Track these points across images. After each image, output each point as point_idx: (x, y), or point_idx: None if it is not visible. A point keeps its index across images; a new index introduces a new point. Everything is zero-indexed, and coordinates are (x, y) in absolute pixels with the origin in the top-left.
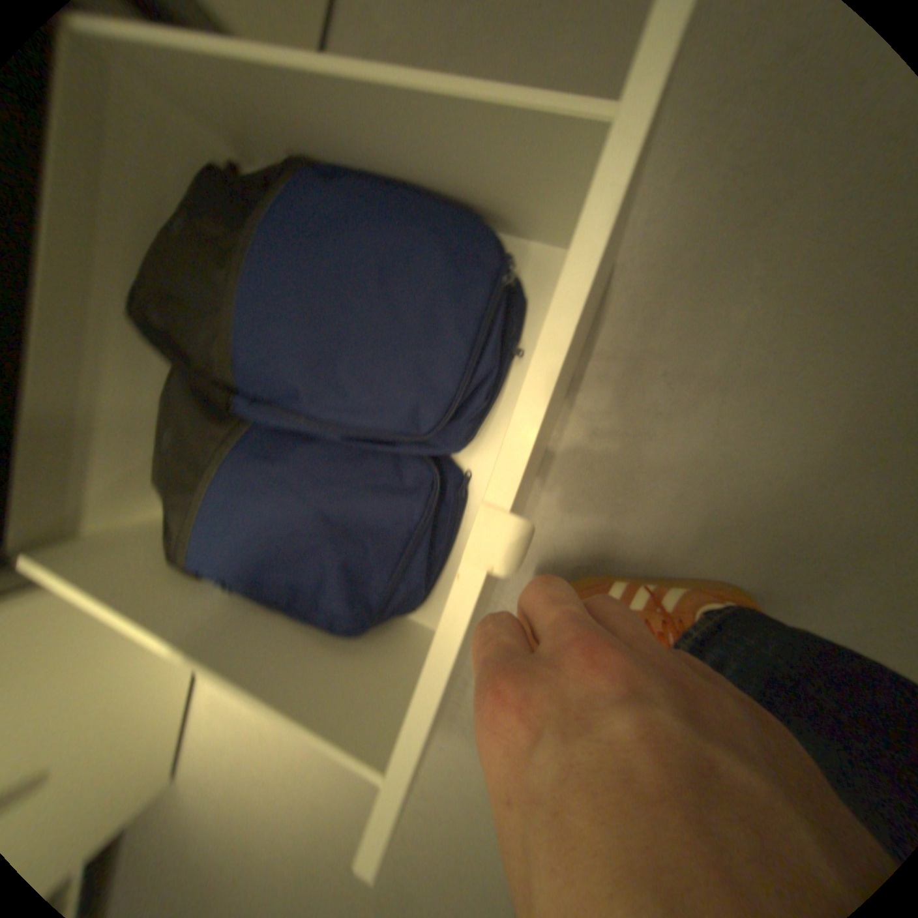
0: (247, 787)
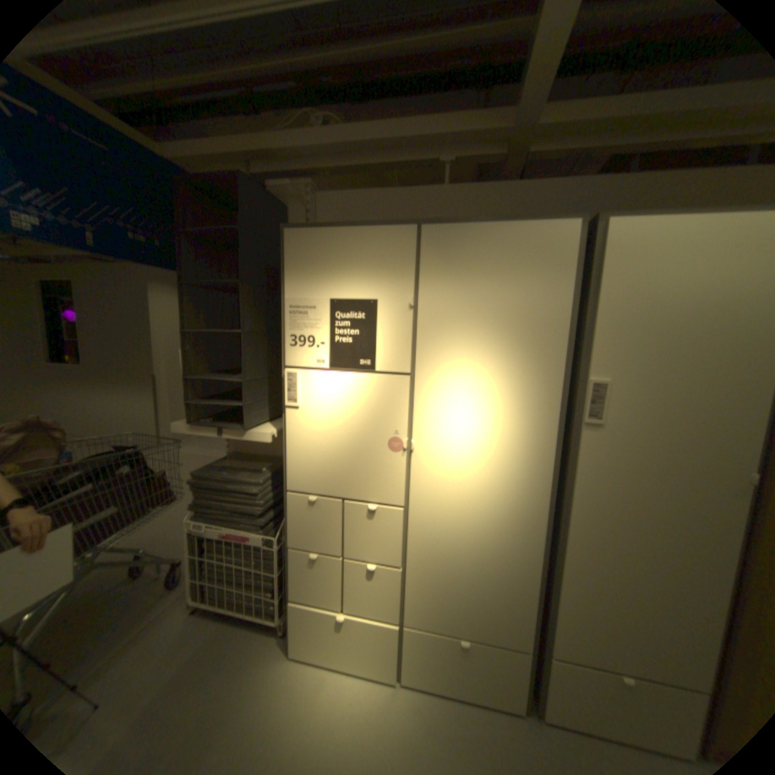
0: (286, 692)
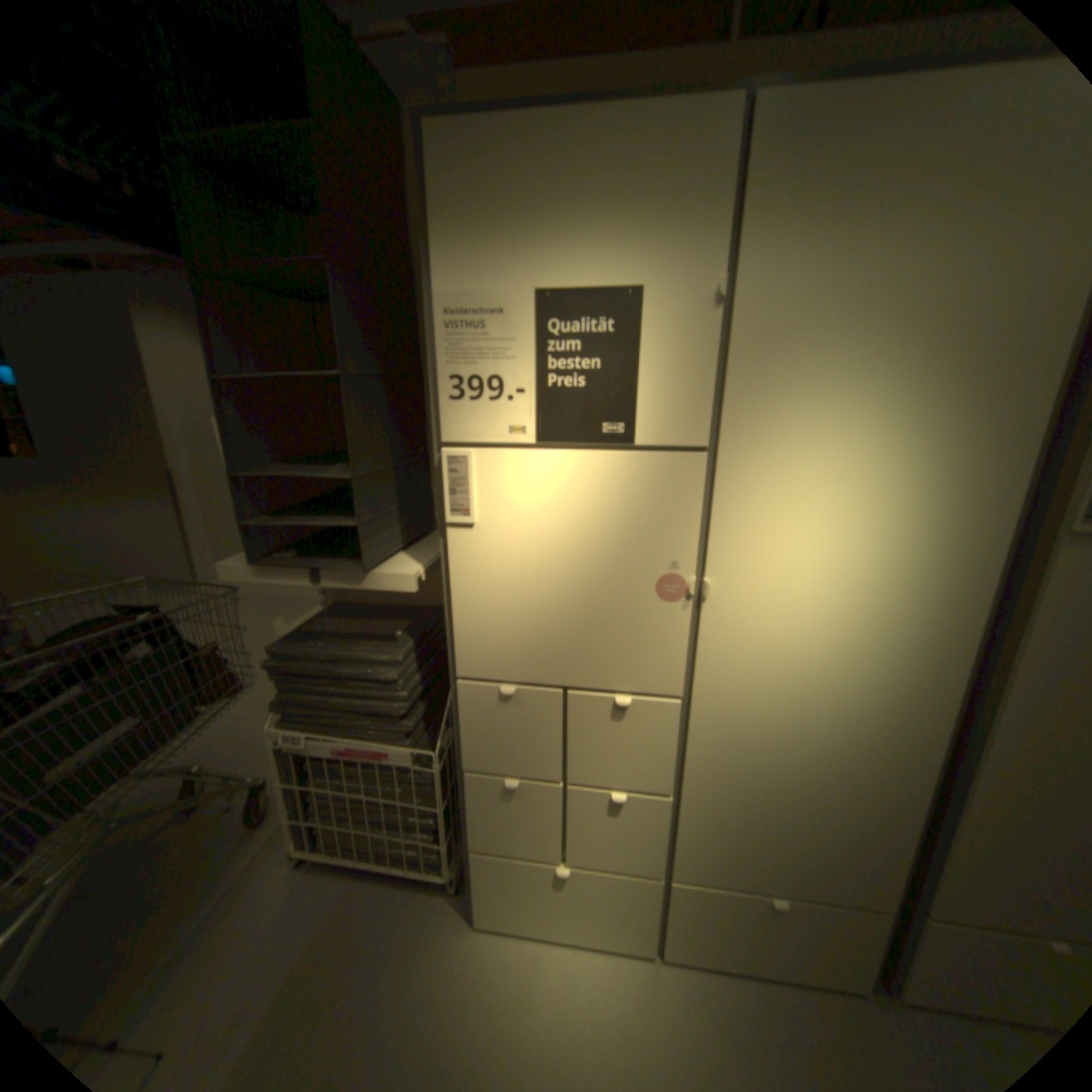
0: (480, 993)
